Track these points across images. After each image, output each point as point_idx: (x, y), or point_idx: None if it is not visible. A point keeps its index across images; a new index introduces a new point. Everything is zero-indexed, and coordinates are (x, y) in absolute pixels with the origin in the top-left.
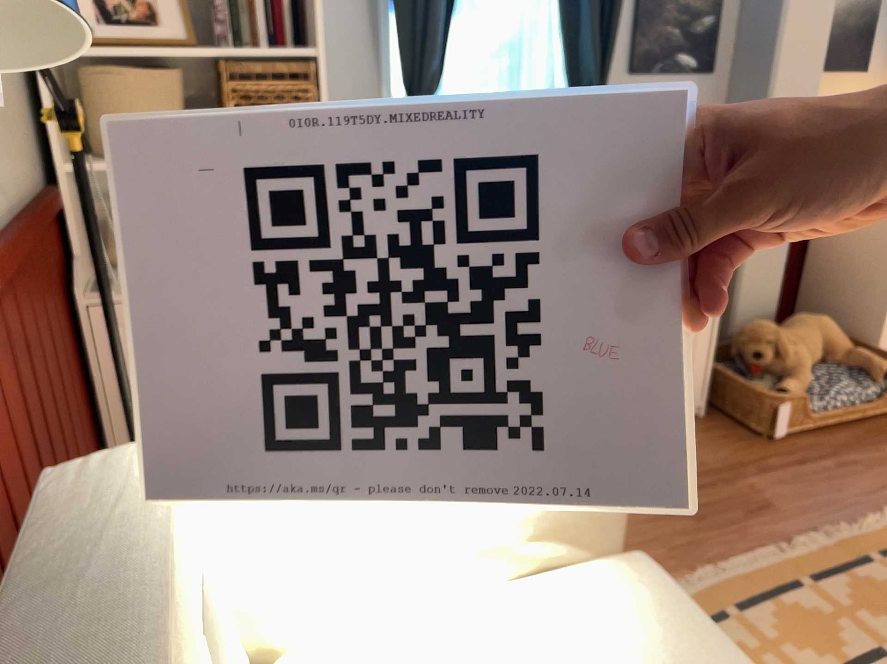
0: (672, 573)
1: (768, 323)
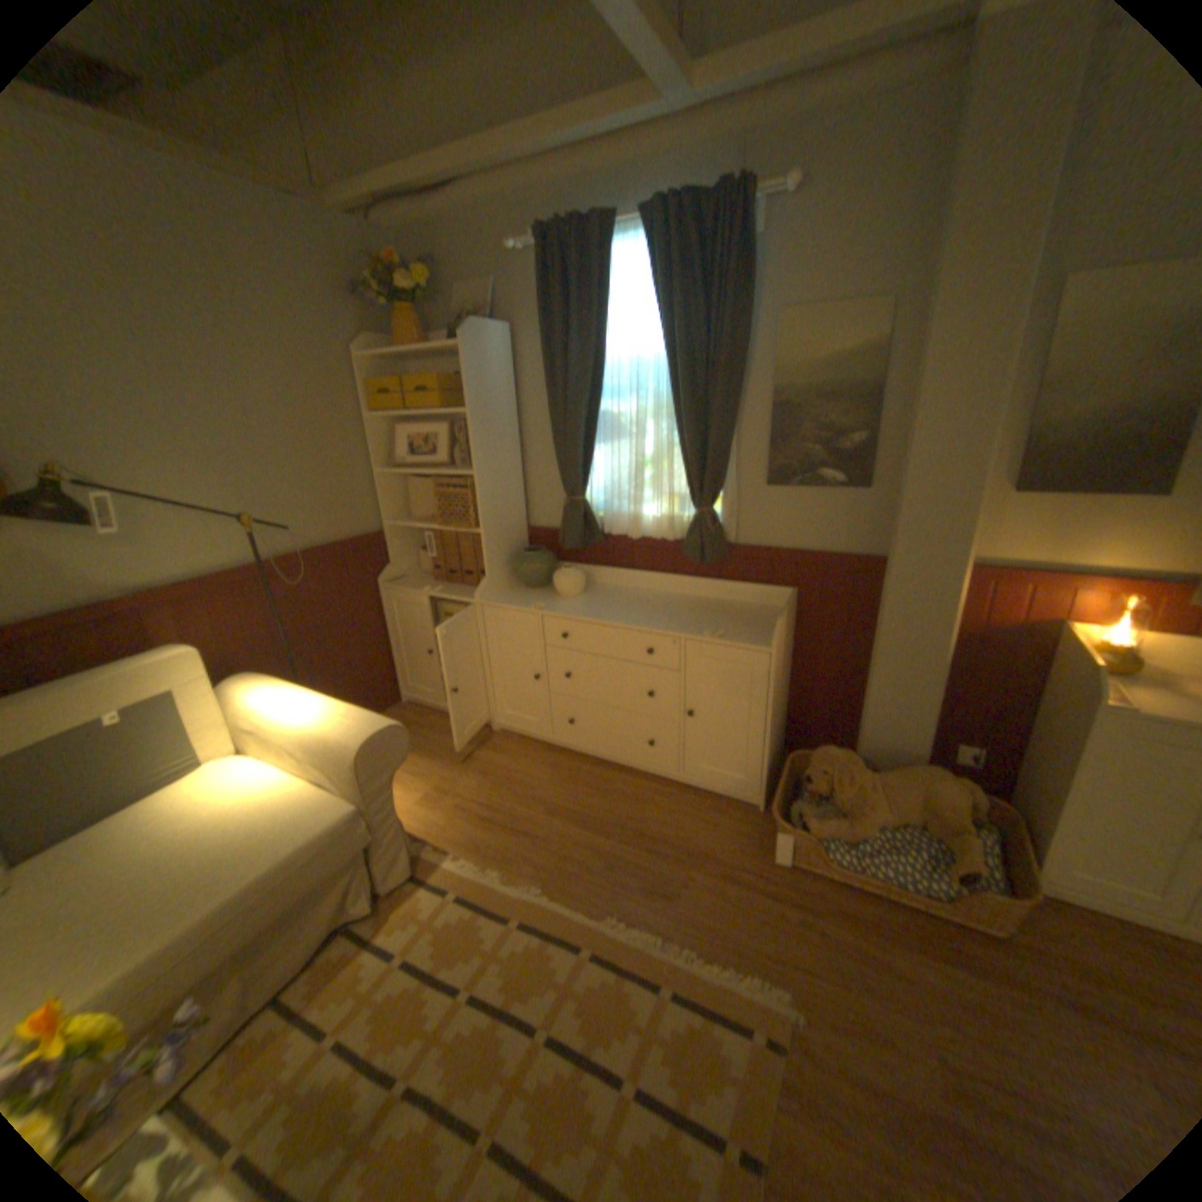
0: (533, 880)
1: (837, 756)
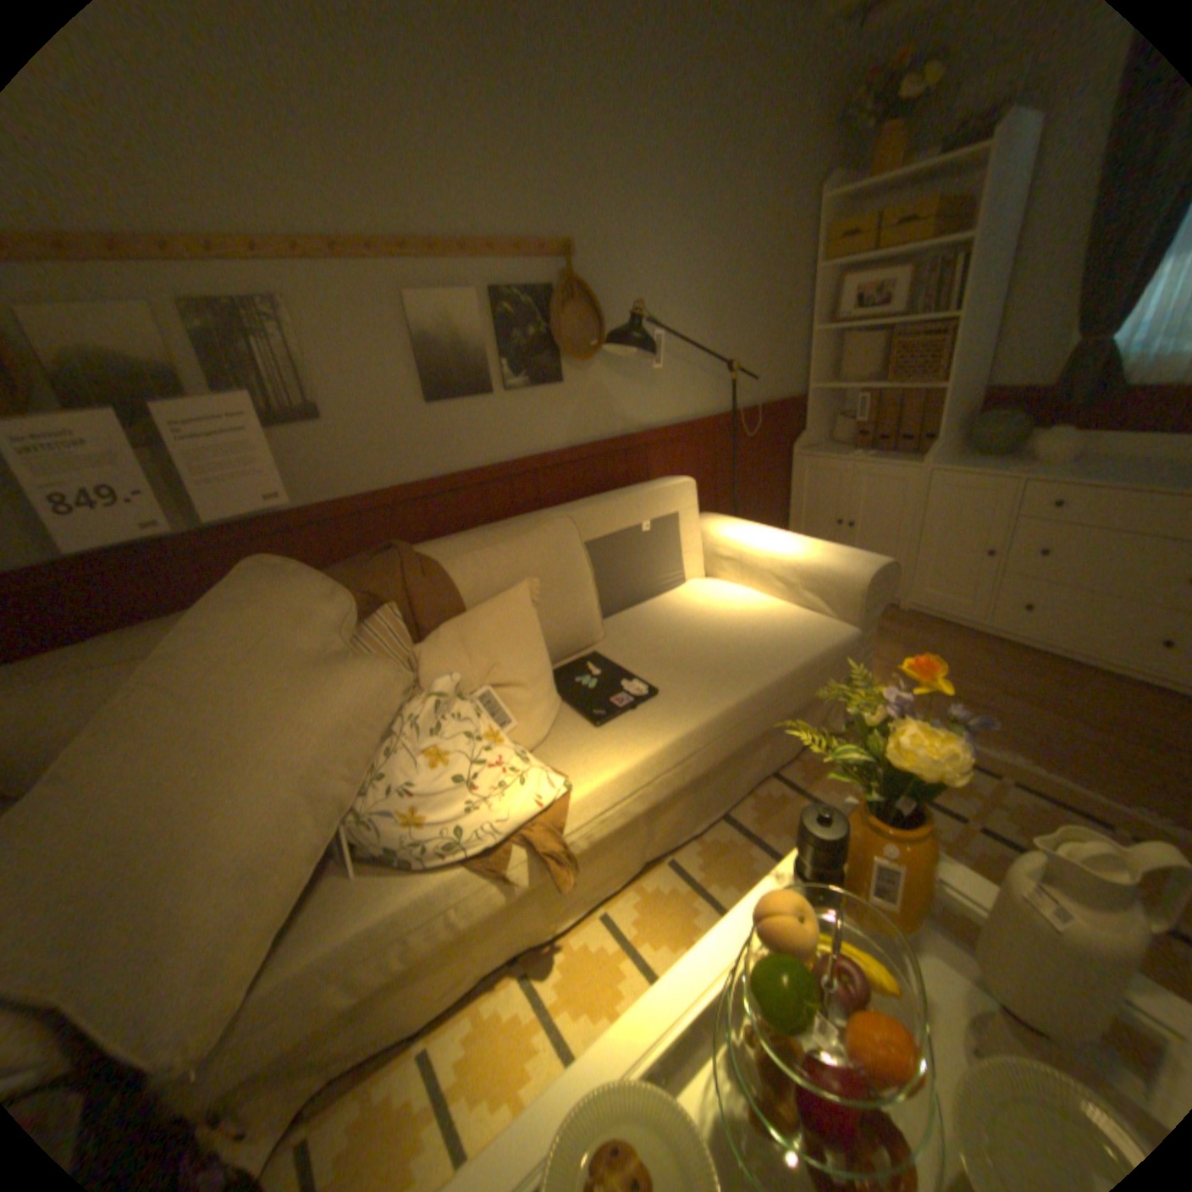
0: (1015, 751)
1: None
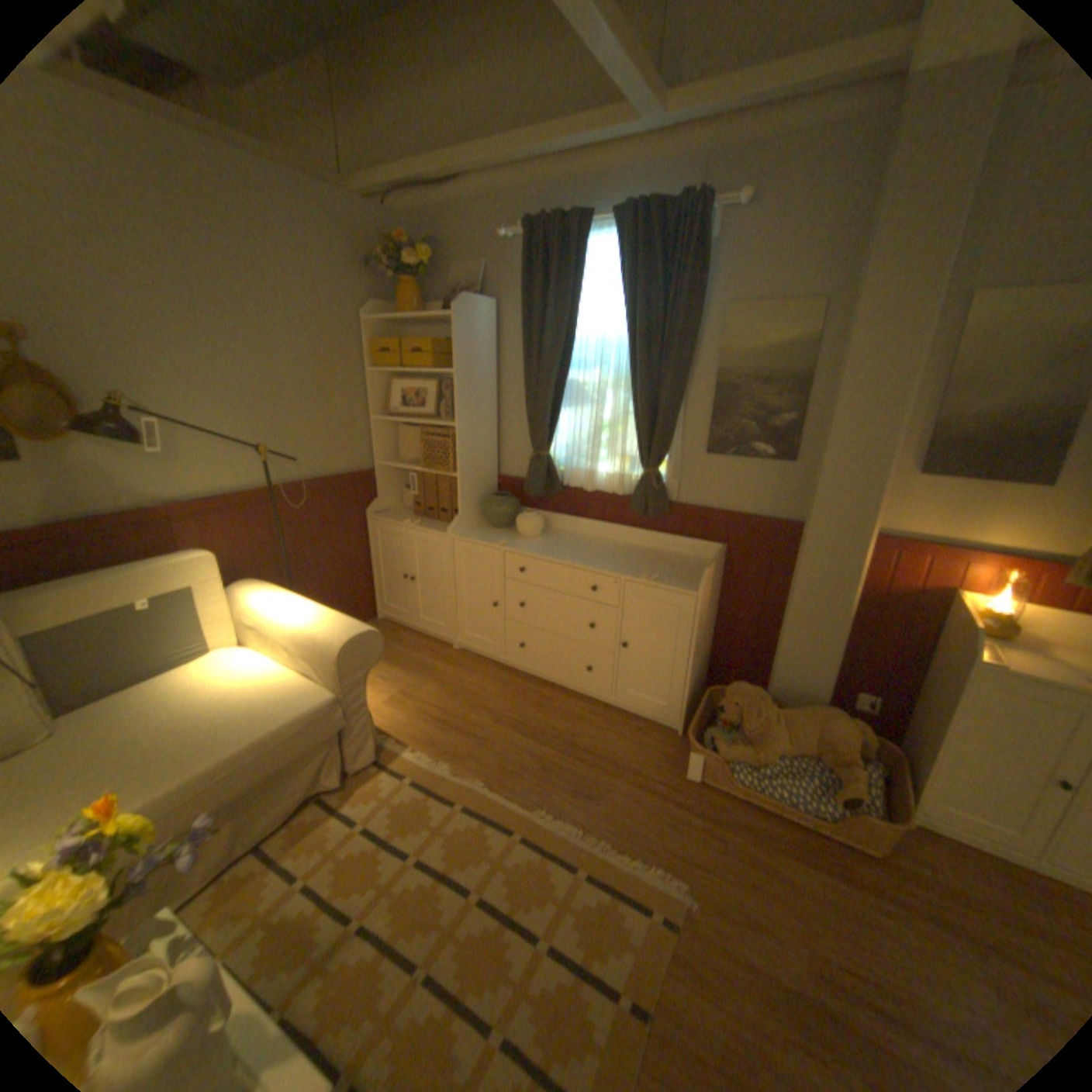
0: (477, 774)
1: (748, 691)
